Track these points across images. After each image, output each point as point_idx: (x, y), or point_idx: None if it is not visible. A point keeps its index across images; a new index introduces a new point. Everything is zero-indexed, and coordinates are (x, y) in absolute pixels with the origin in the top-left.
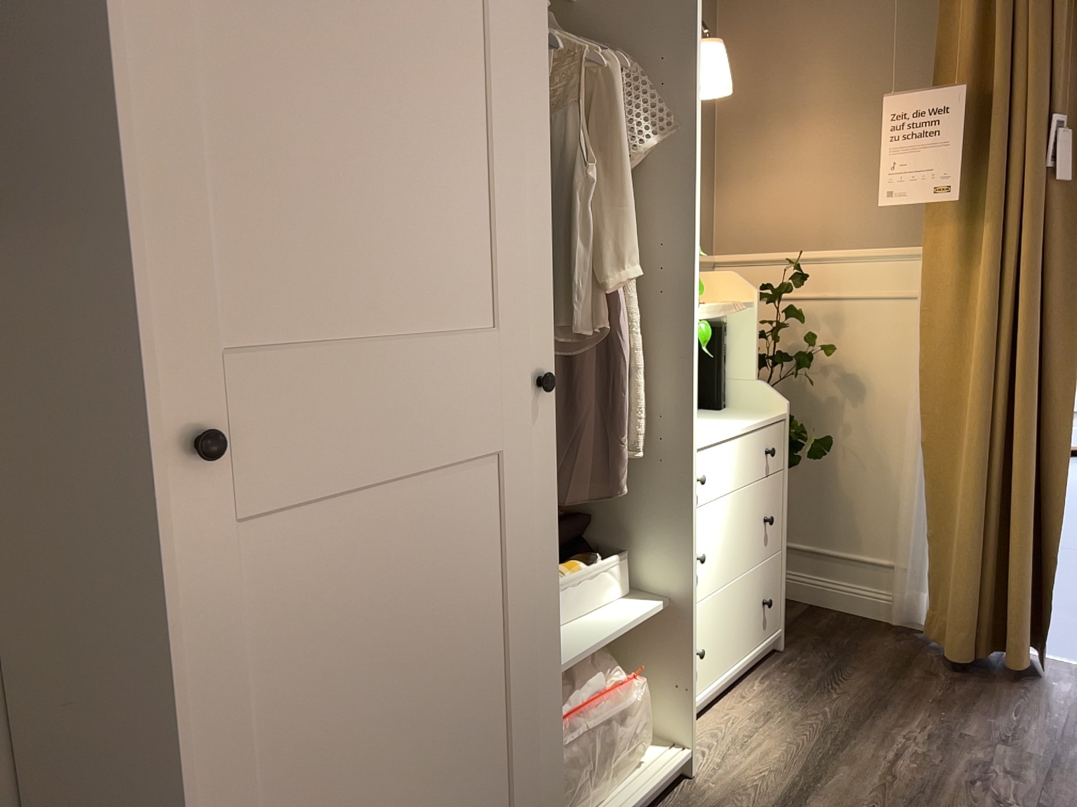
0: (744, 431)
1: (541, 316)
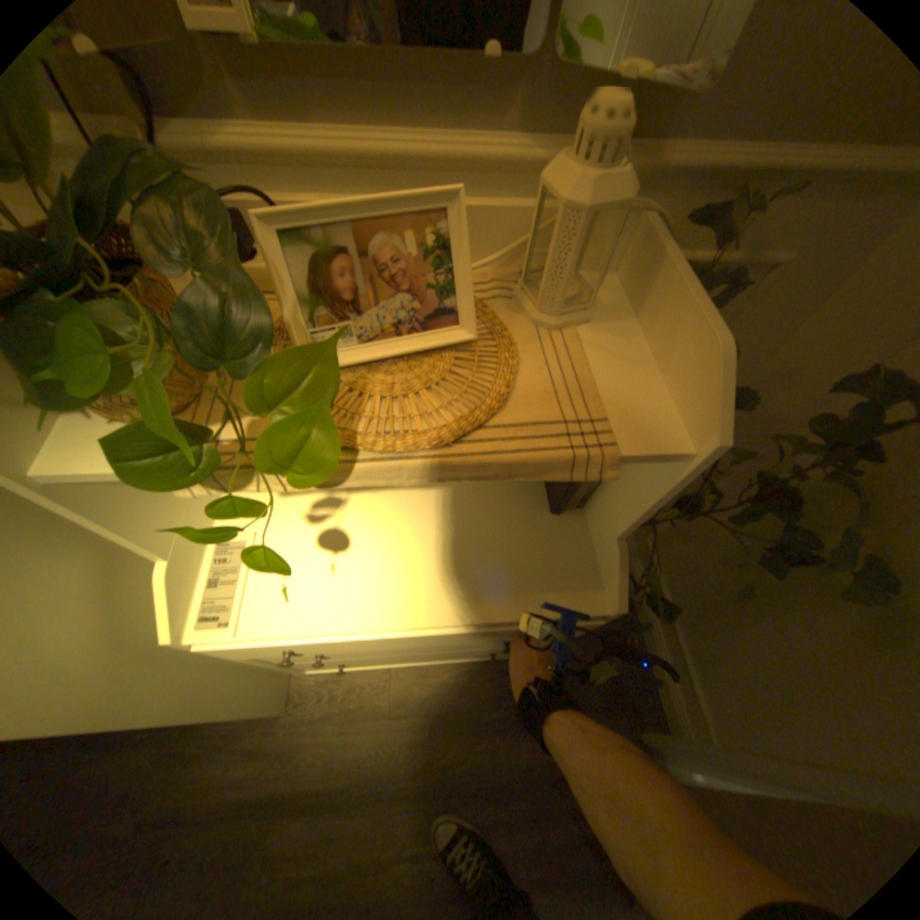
0: (429, 629)
1: None
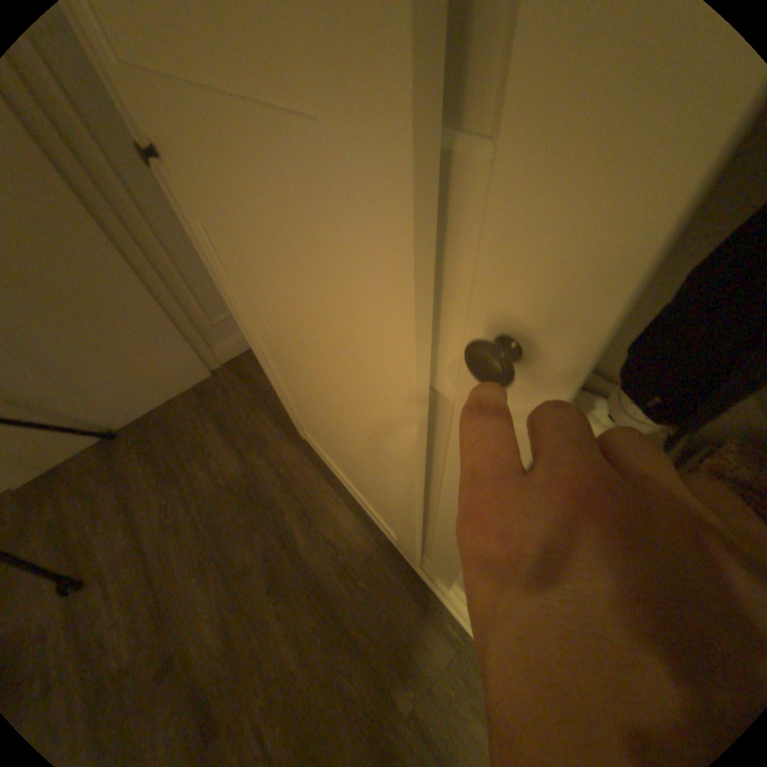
0: None
1: (569, 177)
